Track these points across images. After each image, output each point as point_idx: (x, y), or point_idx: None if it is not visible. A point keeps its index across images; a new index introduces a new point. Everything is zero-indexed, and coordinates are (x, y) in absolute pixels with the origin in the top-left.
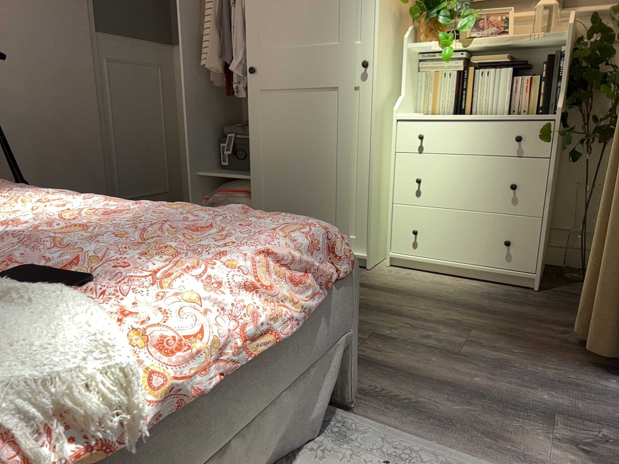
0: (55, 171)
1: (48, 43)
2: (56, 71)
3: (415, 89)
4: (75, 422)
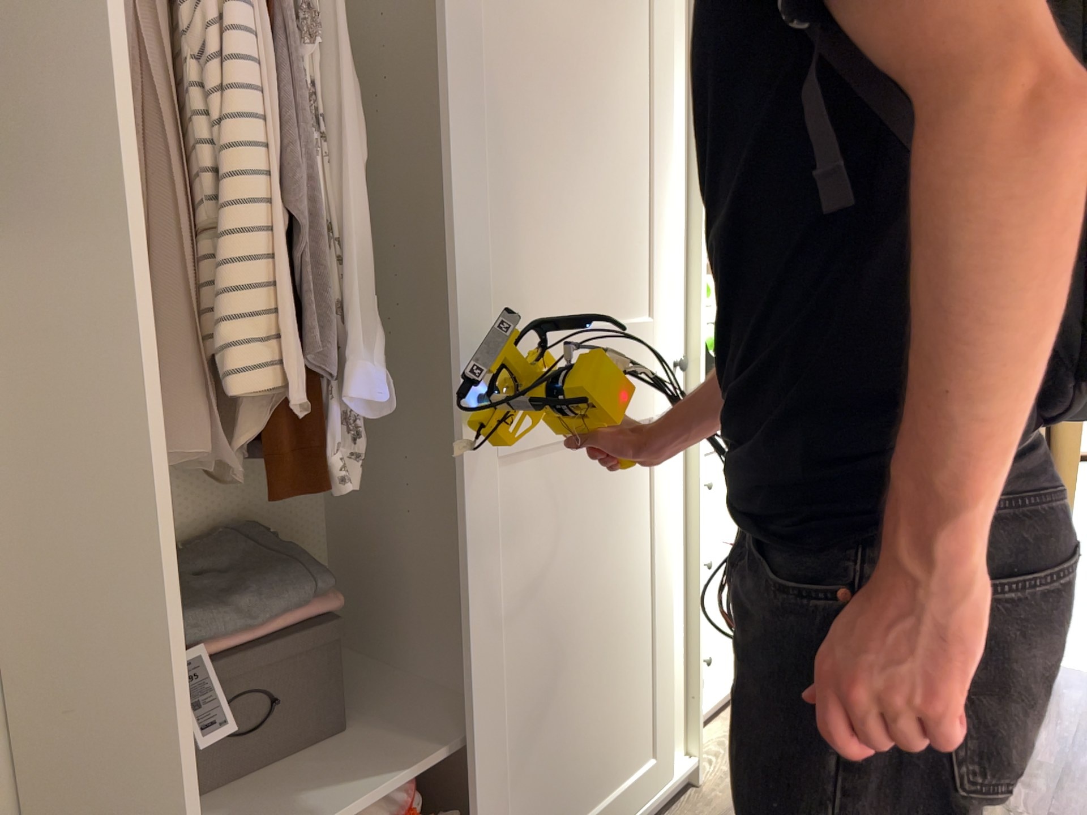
0: None
1: None
2: None
3: None
4: None
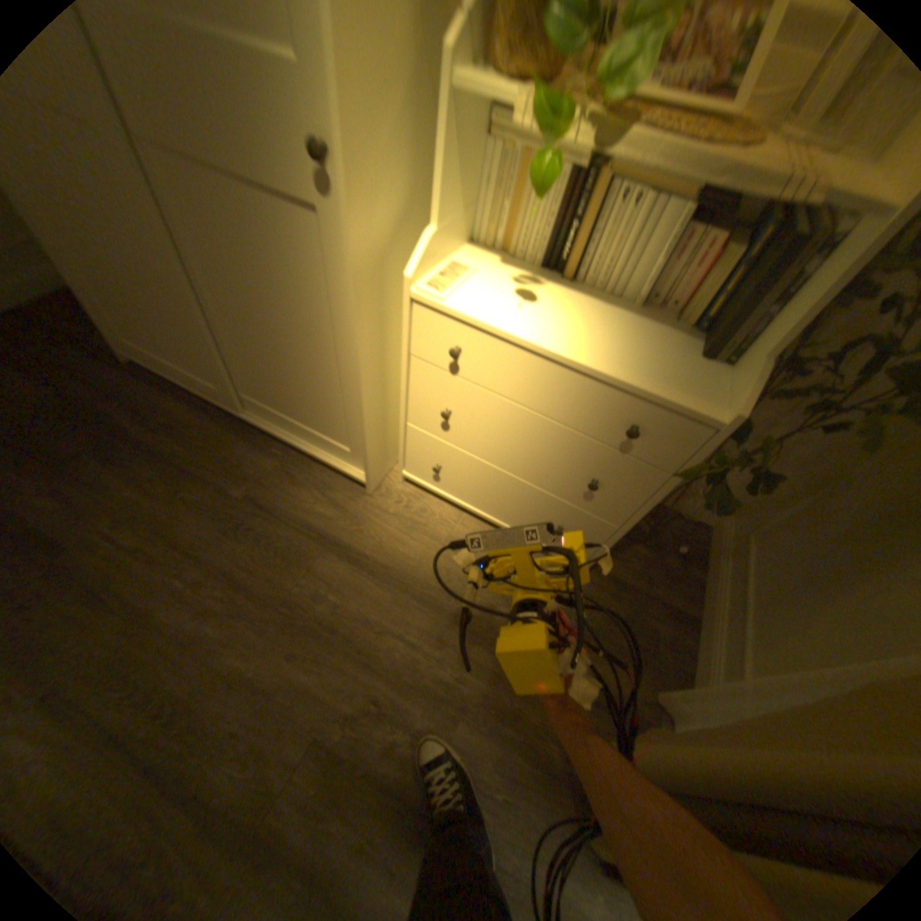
0: None
1: None
2: None
3: (473, 180)
4: None
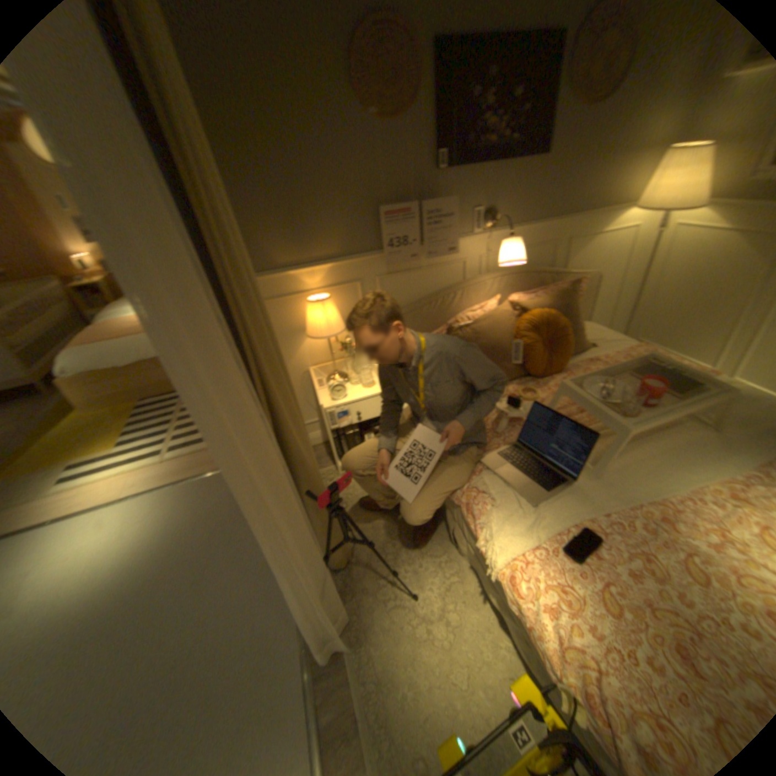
0: None
1: None
2: None
3: None
4: (494, 555)
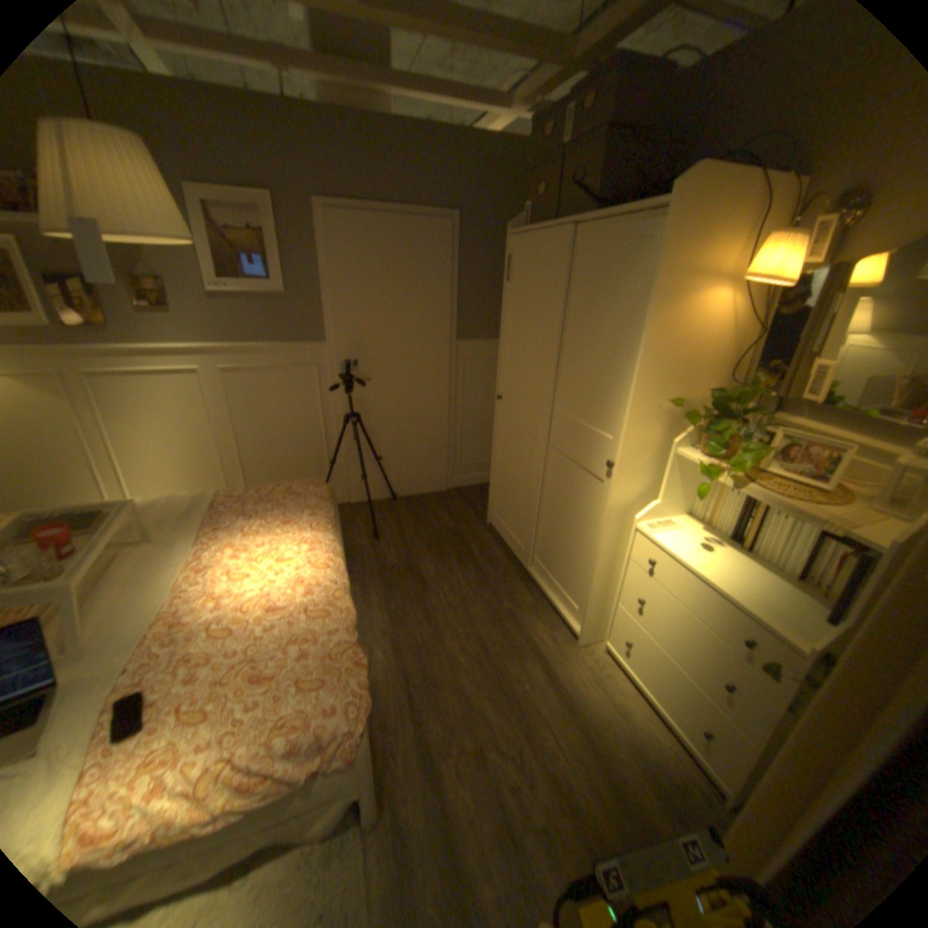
0: (408, 446)
1: (413, 355)
2: (417, 375)
3: (694, 488)
4: None
